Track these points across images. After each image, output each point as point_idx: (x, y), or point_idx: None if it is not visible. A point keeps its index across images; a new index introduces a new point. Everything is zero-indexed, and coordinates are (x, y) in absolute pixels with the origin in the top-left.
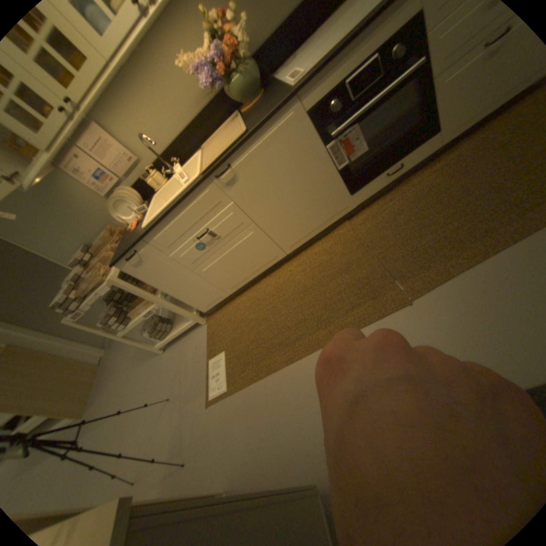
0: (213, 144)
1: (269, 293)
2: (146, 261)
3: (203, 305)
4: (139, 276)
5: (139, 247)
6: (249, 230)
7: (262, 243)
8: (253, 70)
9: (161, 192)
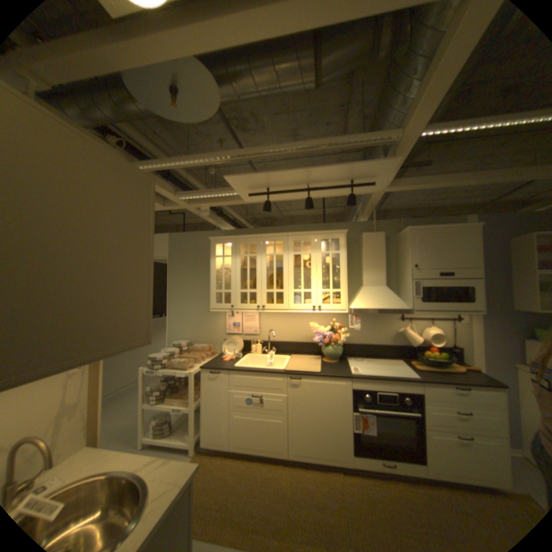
0: (298, 361)
1: (255, 477)
2: (216, 382)
3: (206, 441)
4: (202, 385)
5: (222, 372)
6: (280, 419)
7: (280, 435)
8: (339, 351)
9: (253, 355)
